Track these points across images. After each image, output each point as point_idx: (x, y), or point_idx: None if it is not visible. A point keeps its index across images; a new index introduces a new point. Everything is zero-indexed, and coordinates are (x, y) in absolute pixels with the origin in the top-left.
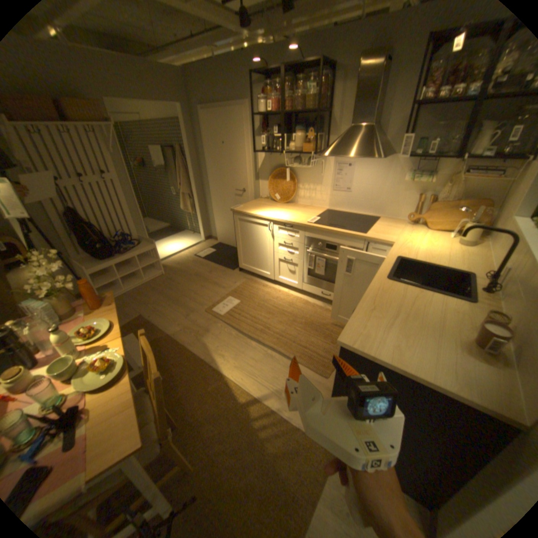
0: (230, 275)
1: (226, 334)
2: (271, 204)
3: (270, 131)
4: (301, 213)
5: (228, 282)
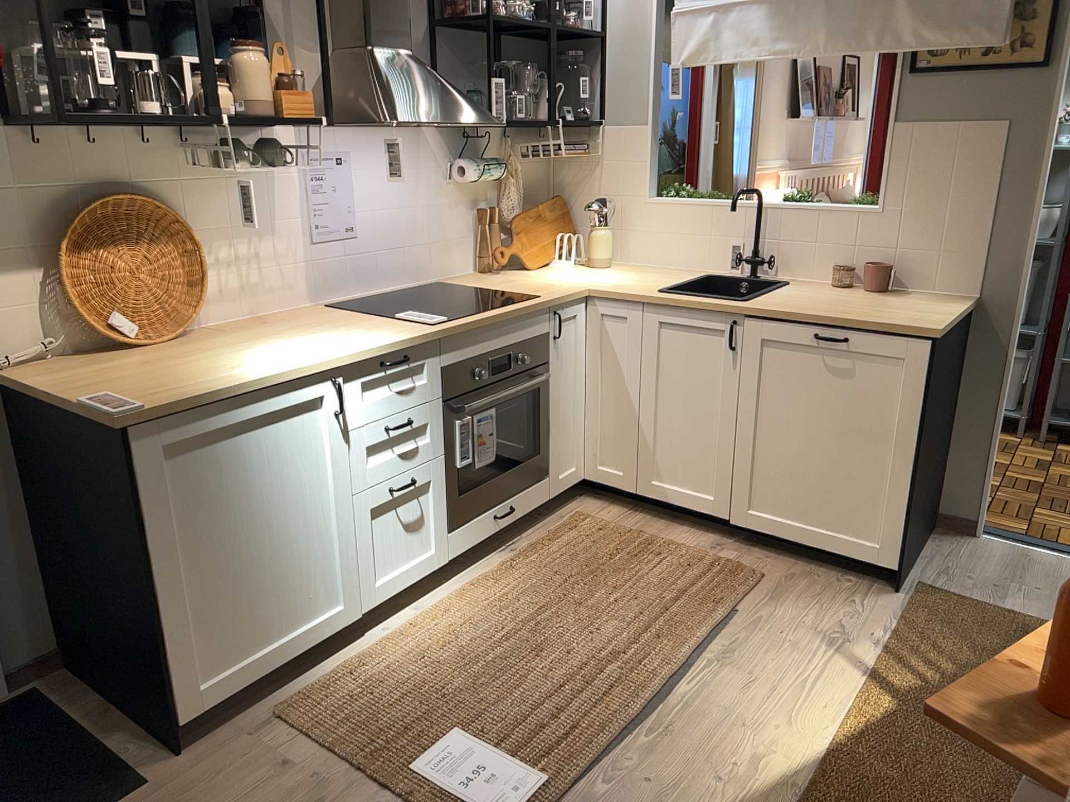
0: (194, 793)
1: (656, 760)
2: (143, 356)
3: (2, 33)
4: (333, 328)
5: (268, 794)
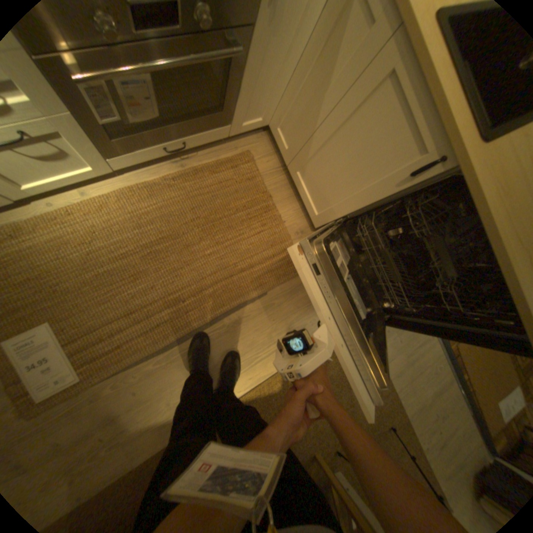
0: None
1: (146, 382)
2: None
3: None
4: None
5: None
